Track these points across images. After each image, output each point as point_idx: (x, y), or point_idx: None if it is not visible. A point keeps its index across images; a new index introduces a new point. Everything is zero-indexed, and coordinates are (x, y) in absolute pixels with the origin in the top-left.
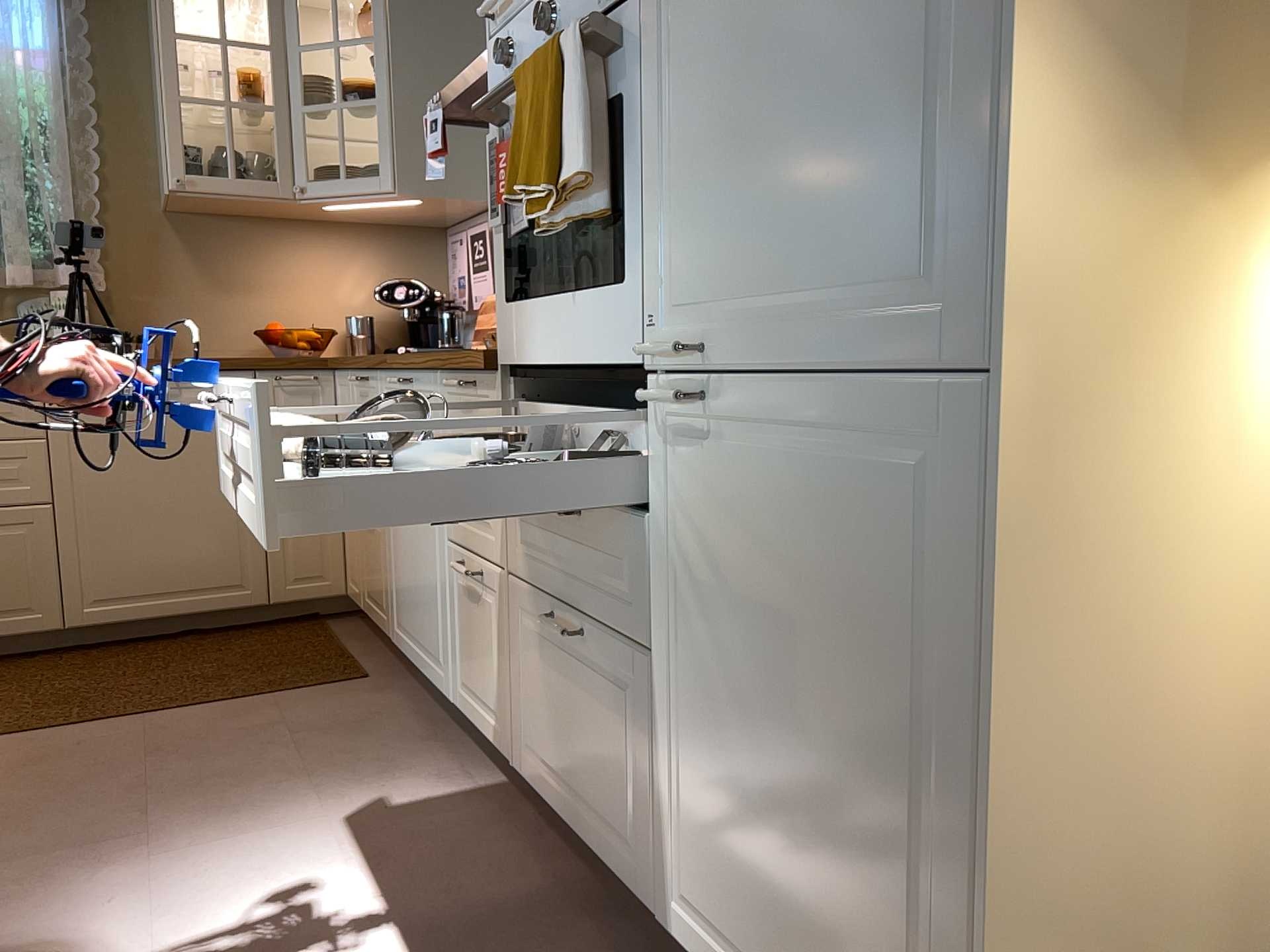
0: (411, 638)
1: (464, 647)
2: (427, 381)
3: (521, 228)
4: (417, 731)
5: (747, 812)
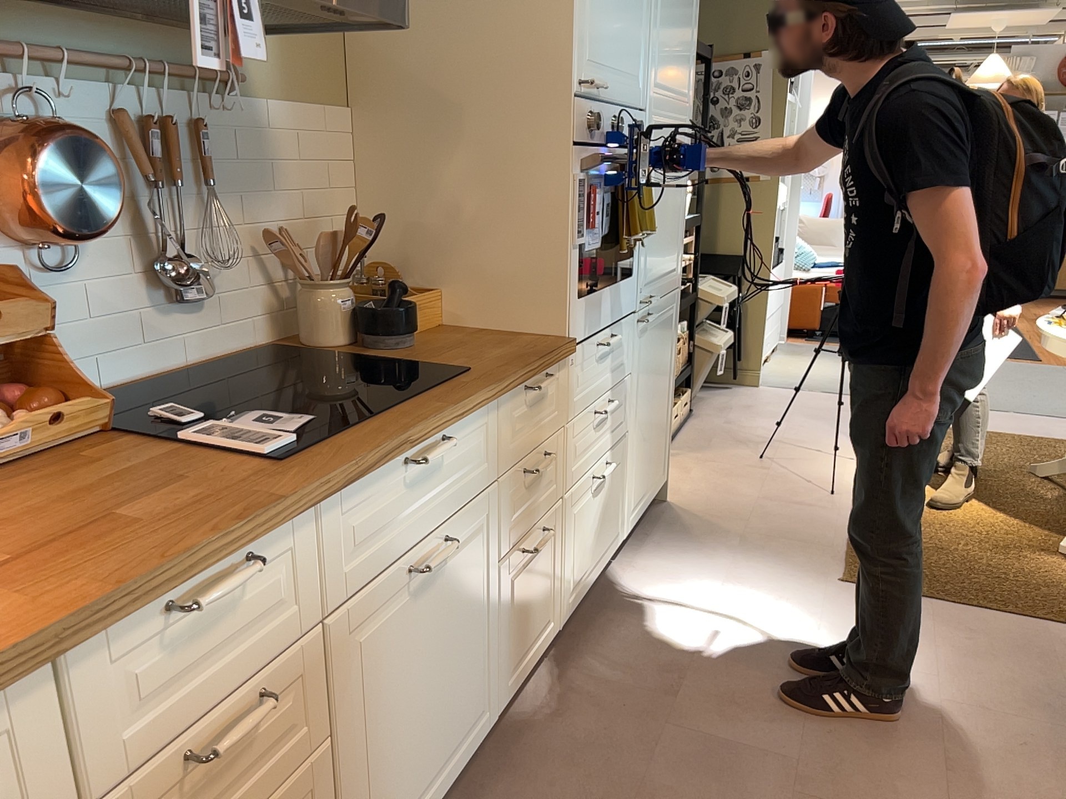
0: (418, 793)
1: (516, 626)
2: (476, 417)
3: (593, 248)
4: (491, 796)
5: (645, 444)
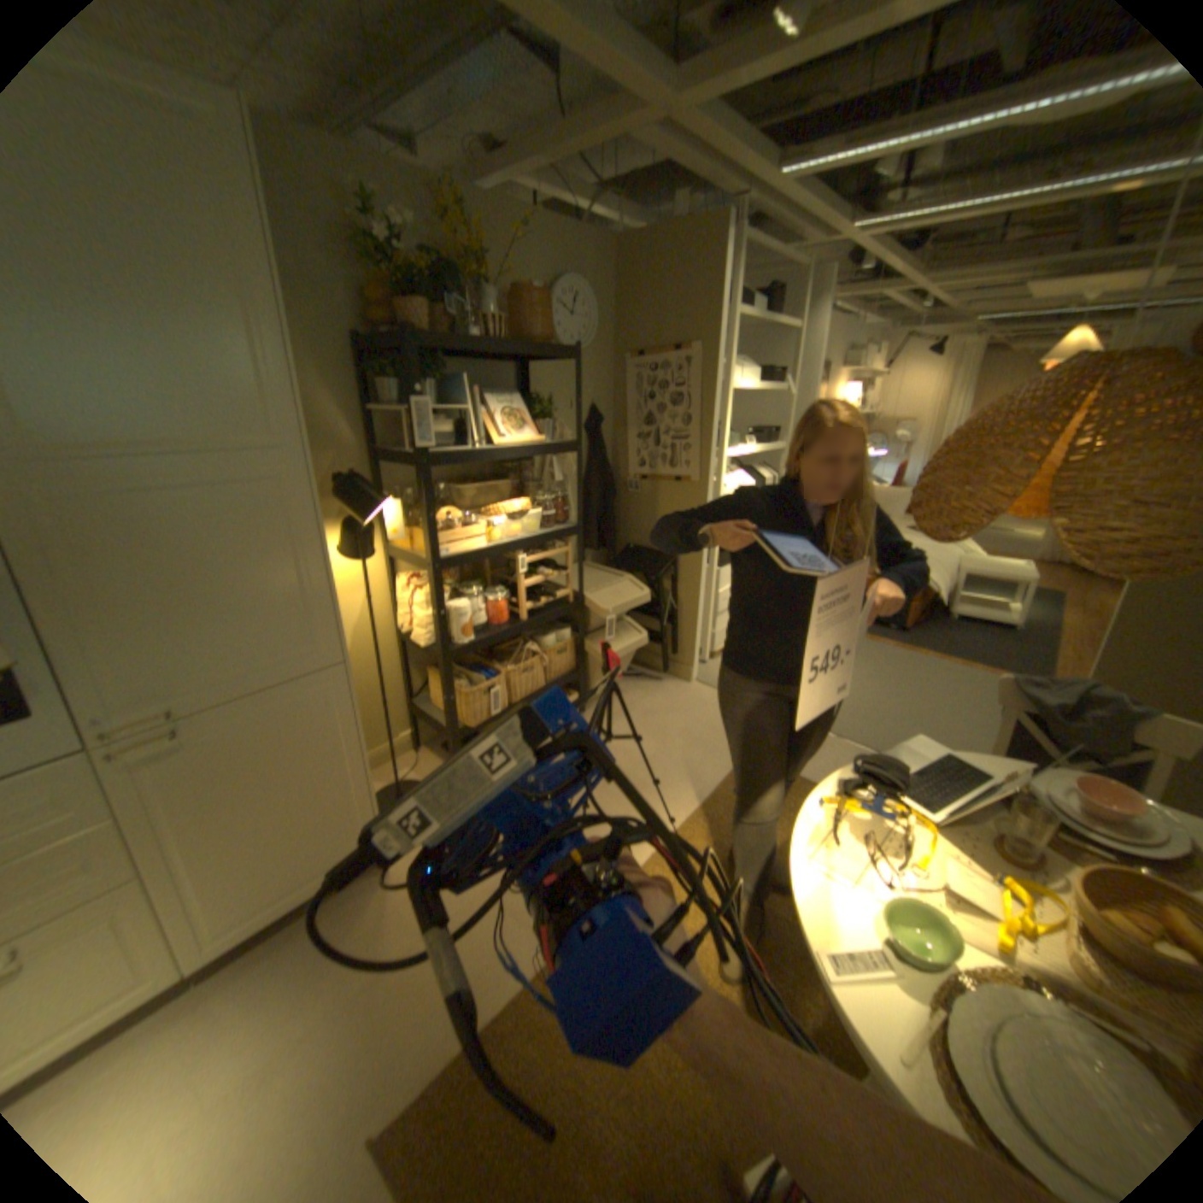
0: None
1: None
2: None
3: None
4: None
5: (244, 861)
